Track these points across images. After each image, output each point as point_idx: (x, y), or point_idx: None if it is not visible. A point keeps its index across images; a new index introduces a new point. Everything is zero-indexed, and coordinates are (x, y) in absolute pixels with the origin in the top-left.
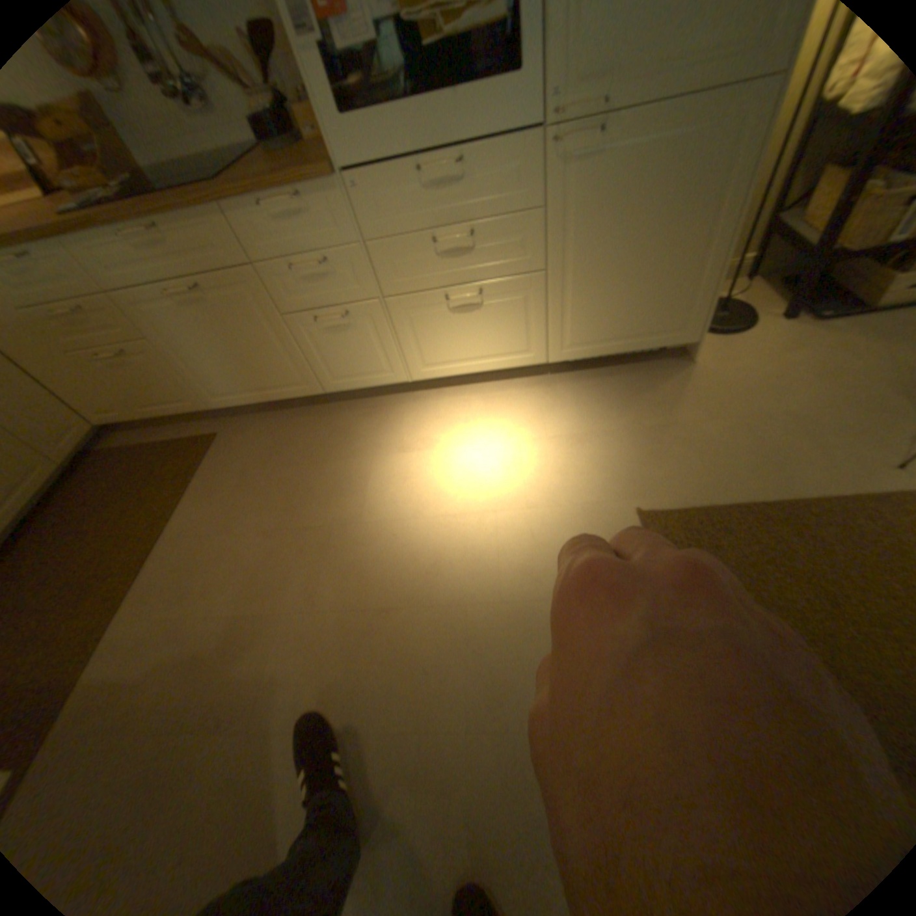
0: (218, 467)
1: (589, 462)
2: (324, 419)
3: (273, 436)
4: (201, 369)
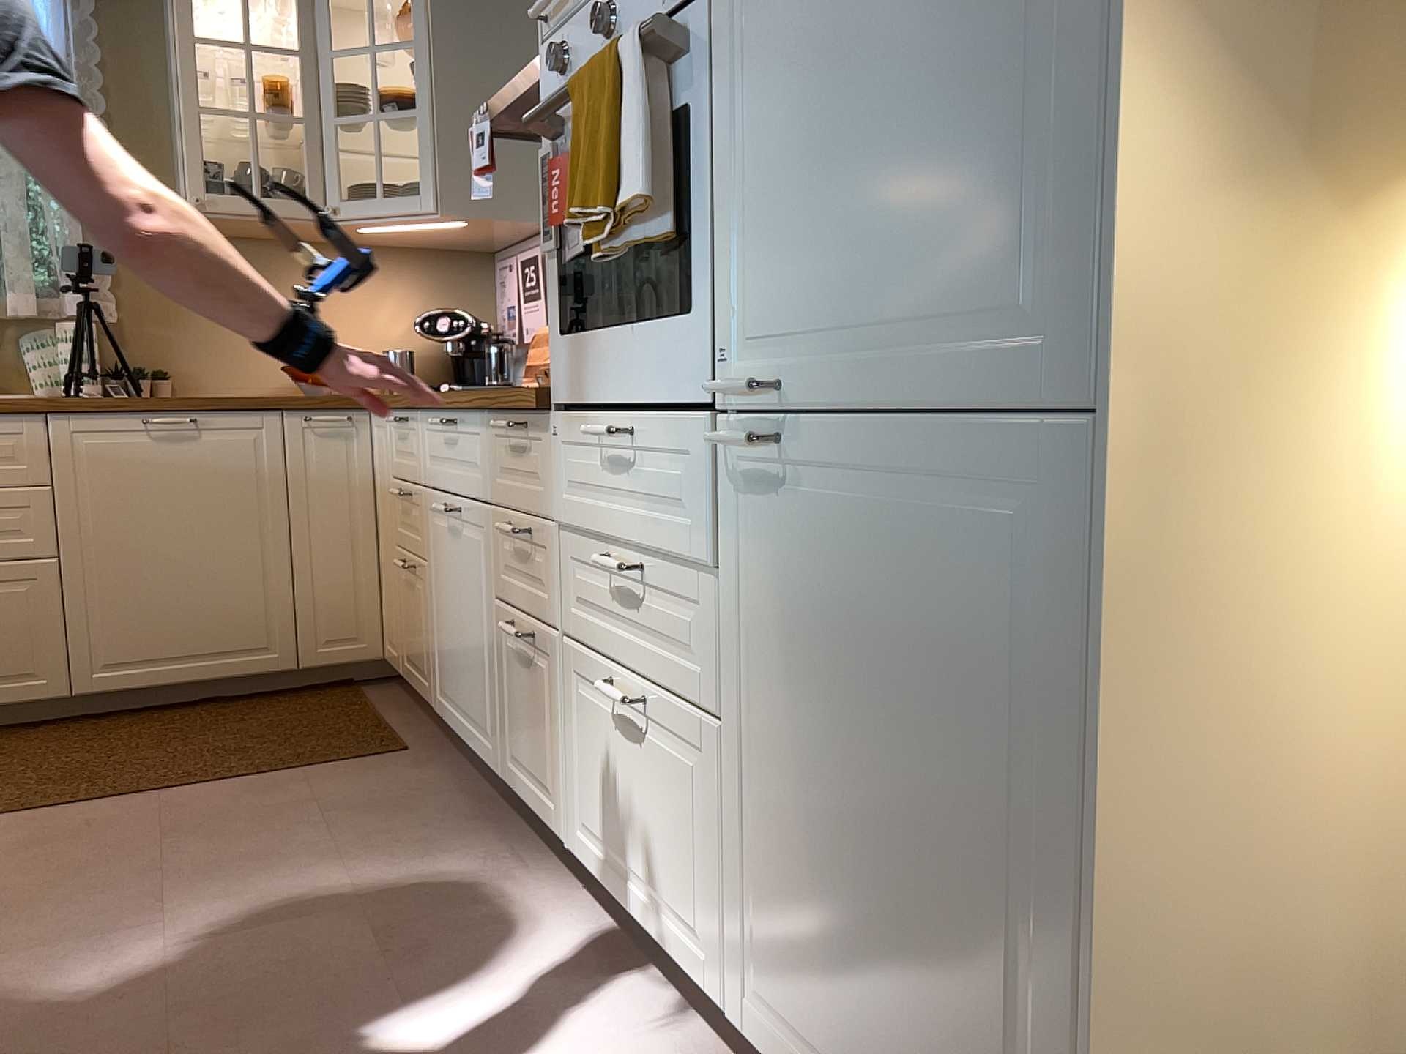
0: (327, 777)
1: None
2: (471, 824)
3: (412, 795)
4: (441, 635)
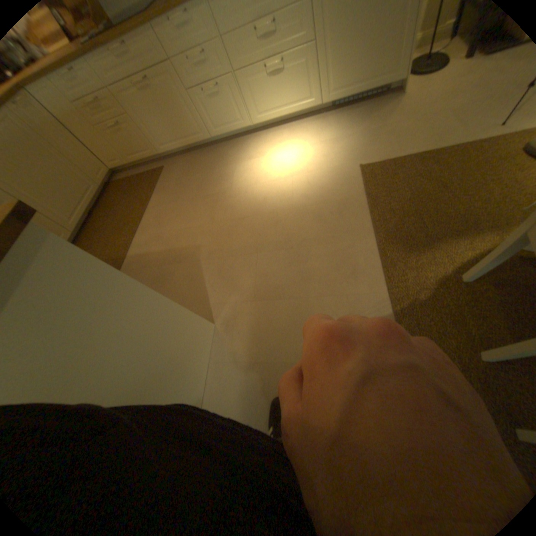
0: (165, 179)
1: (339, 148)
2: (211, 151)
3: (188, 163)
4: (151, 128)
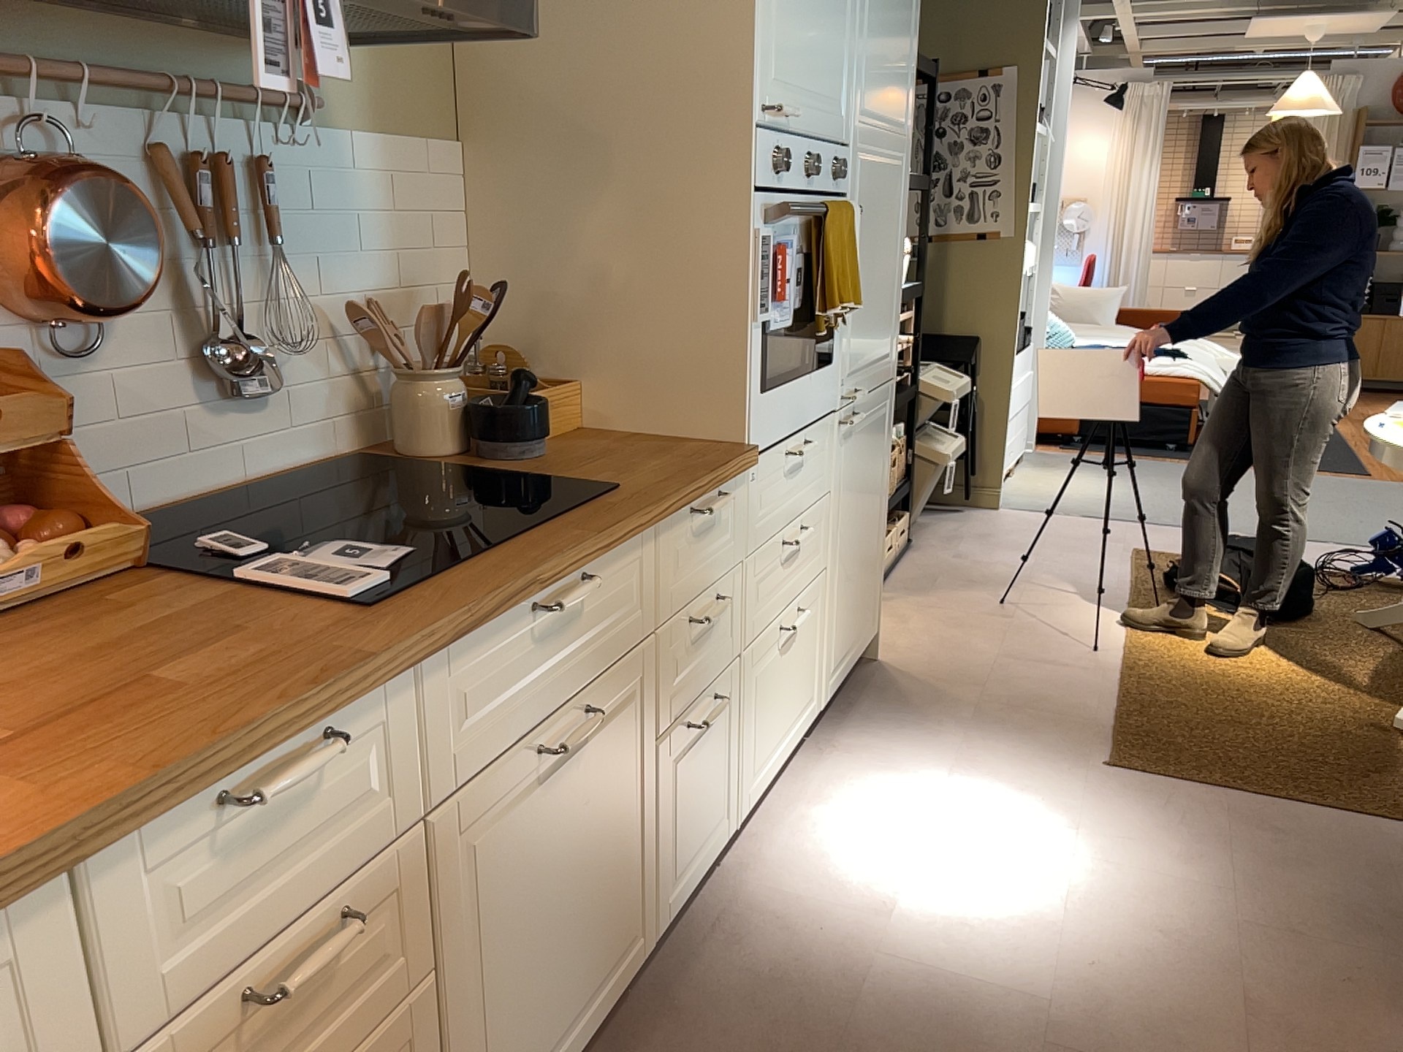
0: None
1: (1009, 767)
2: (676, 1013)
3: None
4: (497, 1022)
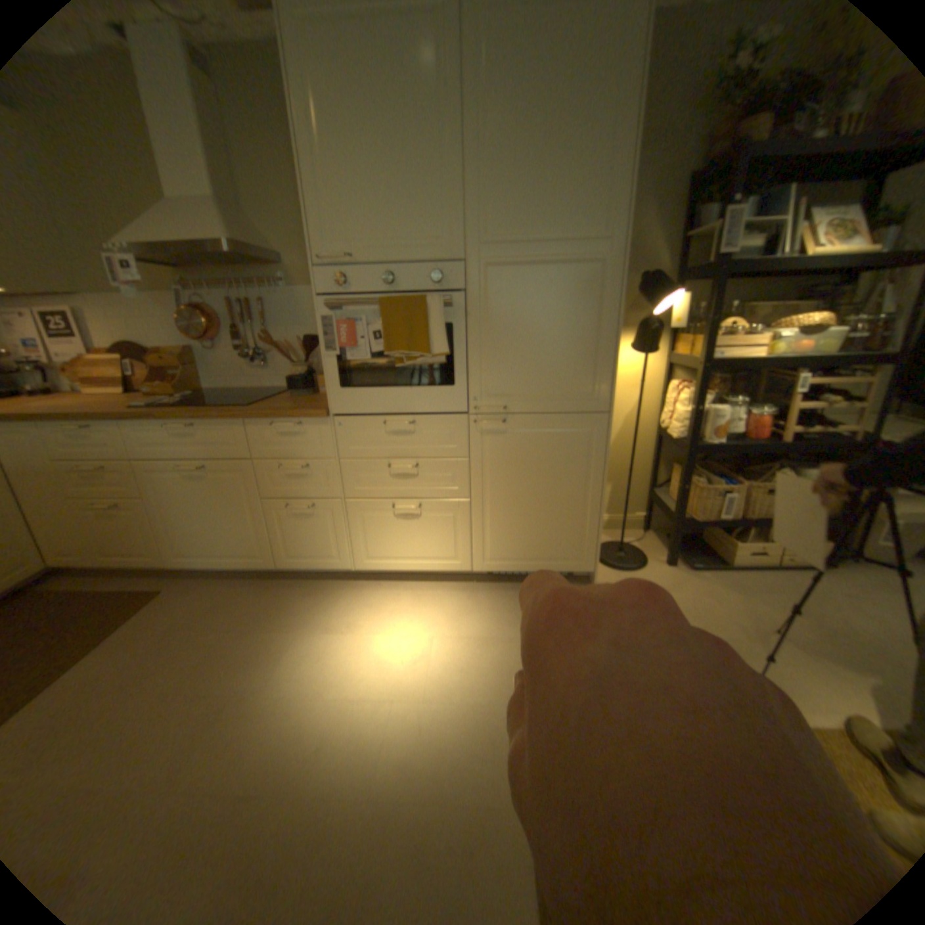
0: (145, 623)
1: (489, 663)
2: (266, 592)
3: (212, 601)
4: (174, 530)
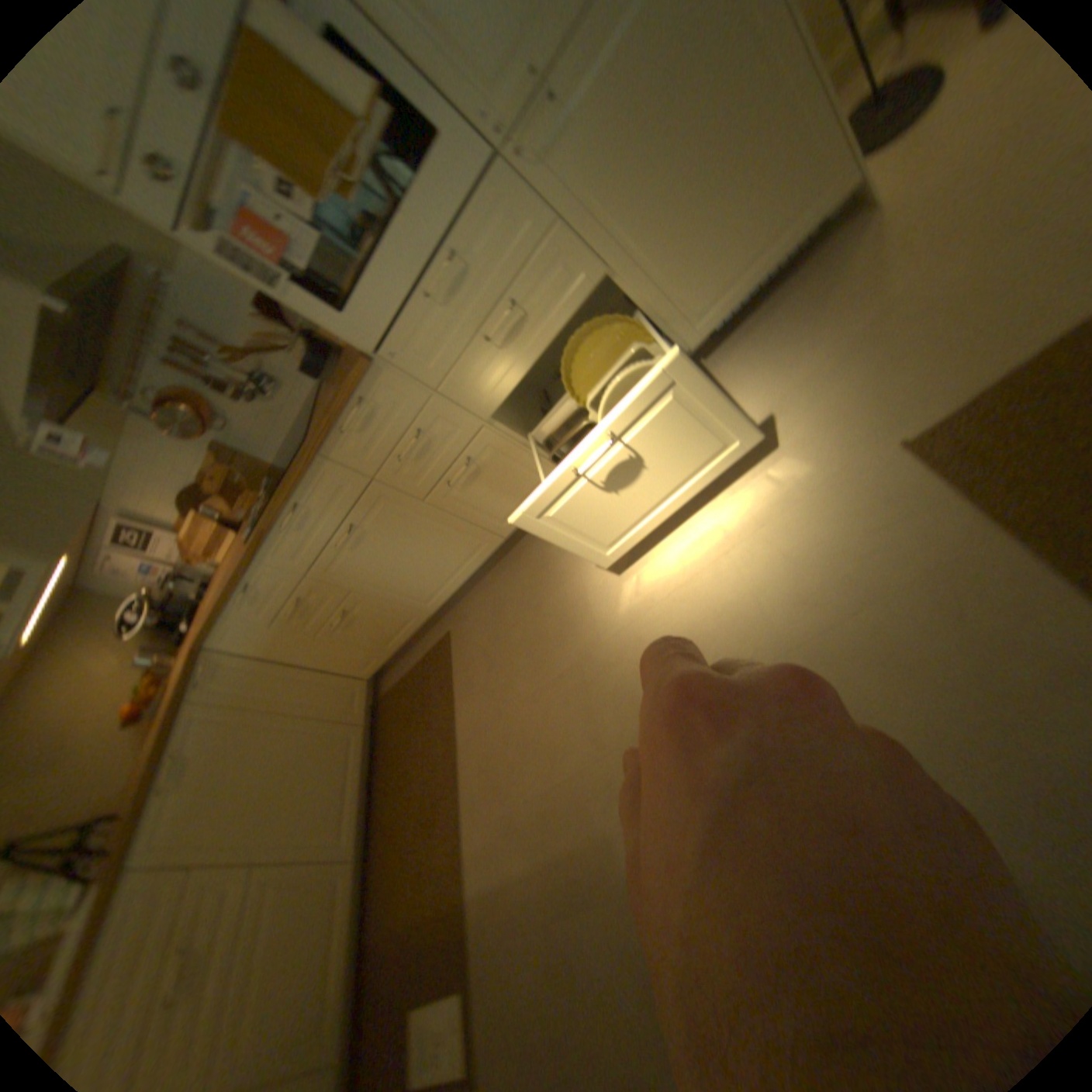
0: (464, 660)
1: (807, 429)
2: (520, 563)
3: (490, 606)
4: (402, 587)
